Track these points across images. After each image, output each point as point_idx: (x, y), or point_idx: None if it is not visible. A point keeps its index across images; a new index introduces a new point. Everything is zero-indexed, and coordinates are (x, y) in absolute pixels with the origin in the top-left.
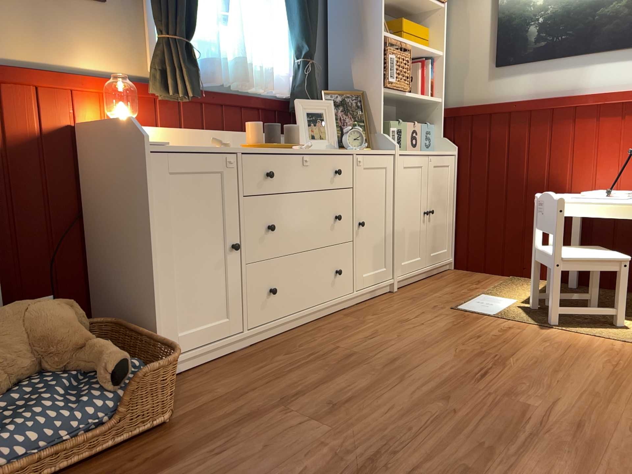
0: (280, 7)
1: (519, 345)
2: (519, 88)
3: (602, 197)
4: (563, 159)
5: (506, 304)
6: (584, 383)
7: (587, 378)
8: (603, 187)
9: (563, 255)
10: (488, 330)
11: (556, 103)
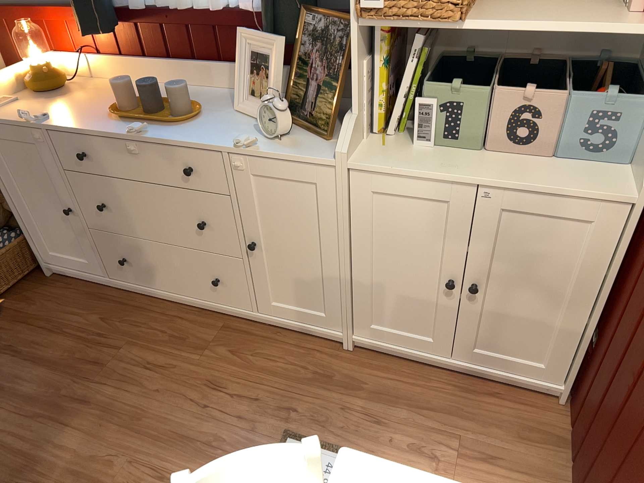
0: None
1: None
2: None
3: None
4: None
5: None
6: None
7: None
8: None
9: None
10: None
11: None
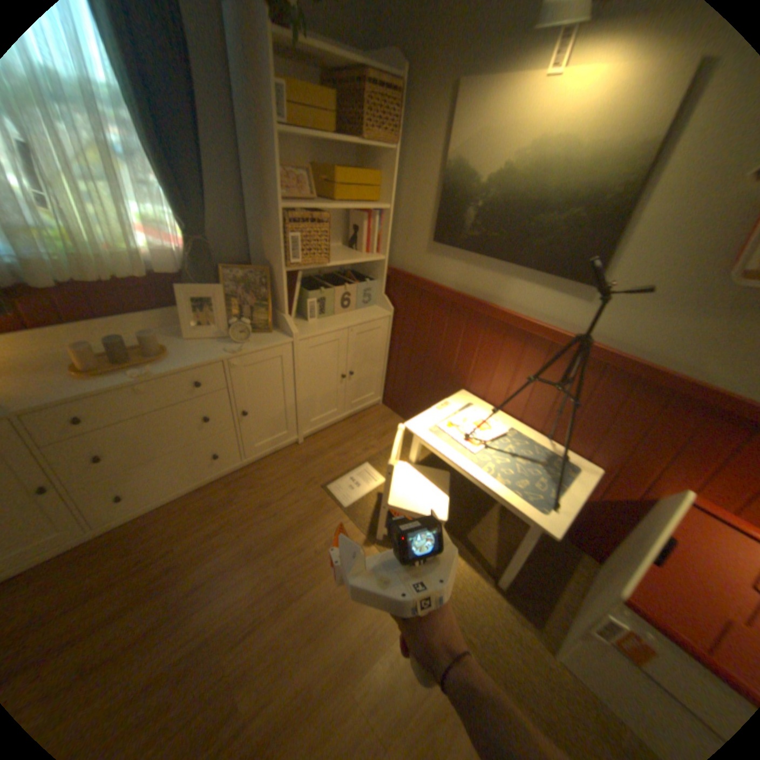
0: (143, 168)
1: (320, 577)
2: (449, 274)
3: (458, 442)
4: (468, 360)
5: (370, 487)
6: (316, 670)
7: (327, 658)
8: (493, 400)
9: (392, 499)
10: (318, 538)
11: (473, 305)
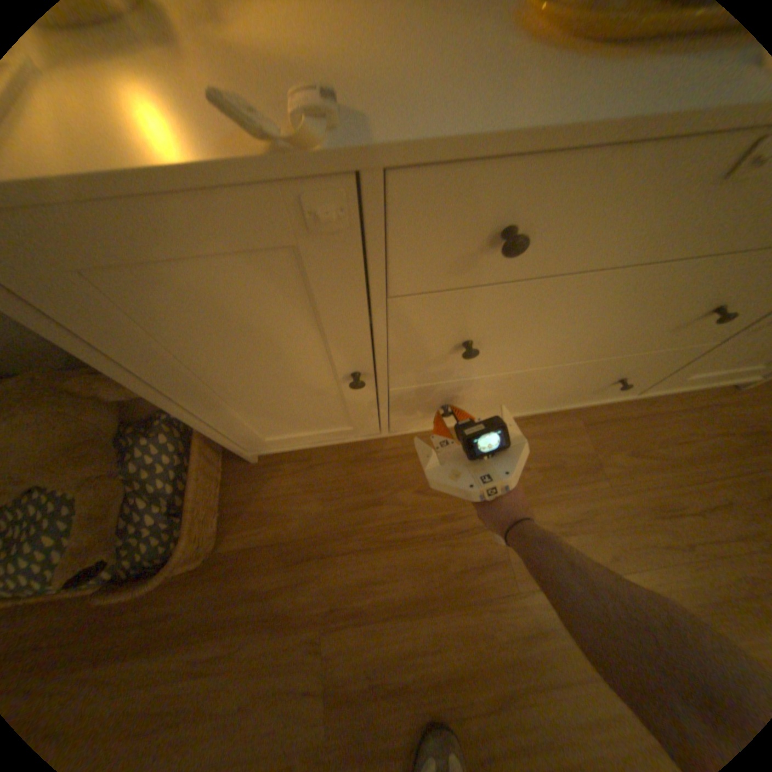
0: None
1: None
2: None
3: None
4: None
5: None
6: None
7: None
8: None
9: None
10: None
11: None
